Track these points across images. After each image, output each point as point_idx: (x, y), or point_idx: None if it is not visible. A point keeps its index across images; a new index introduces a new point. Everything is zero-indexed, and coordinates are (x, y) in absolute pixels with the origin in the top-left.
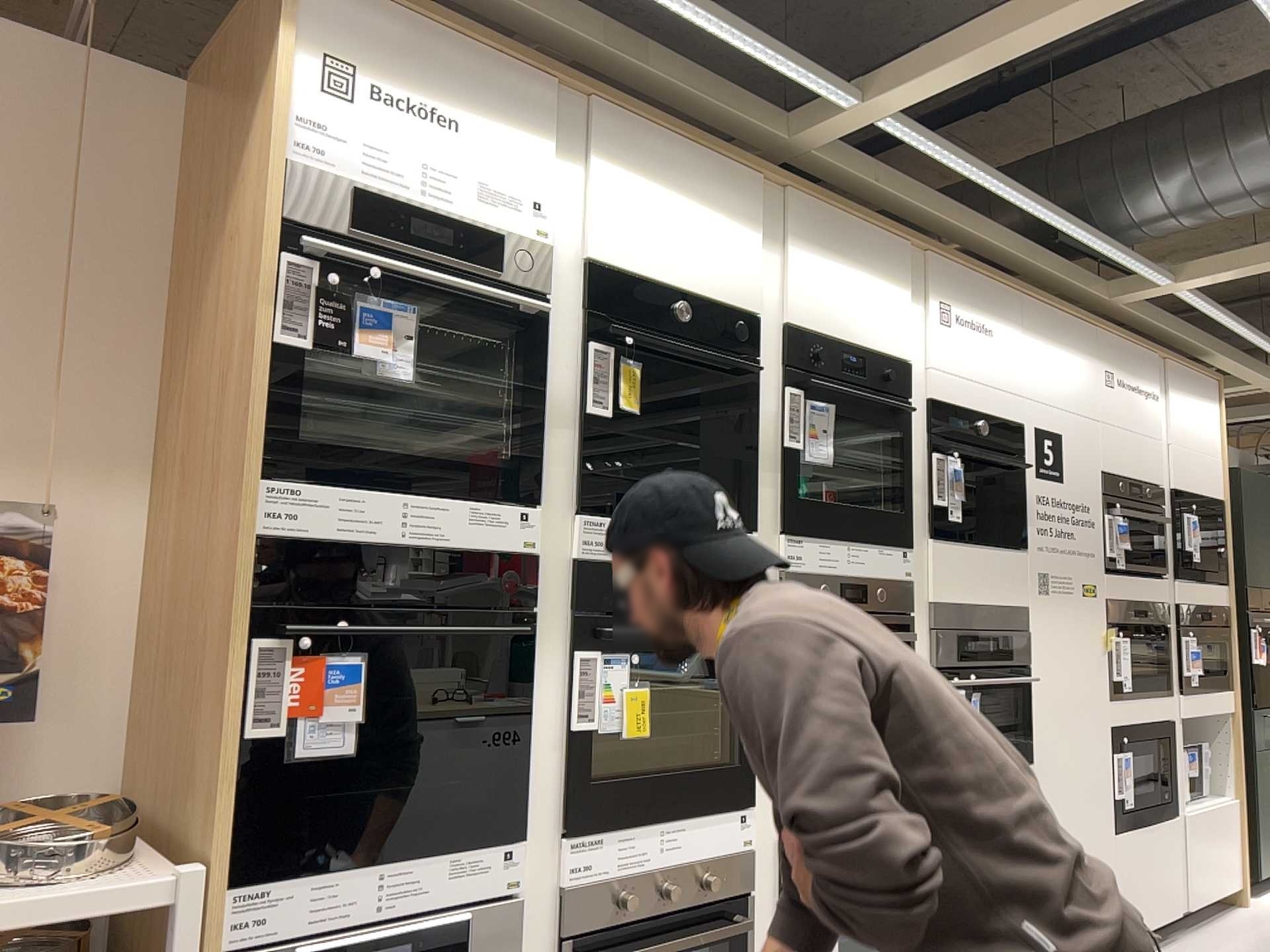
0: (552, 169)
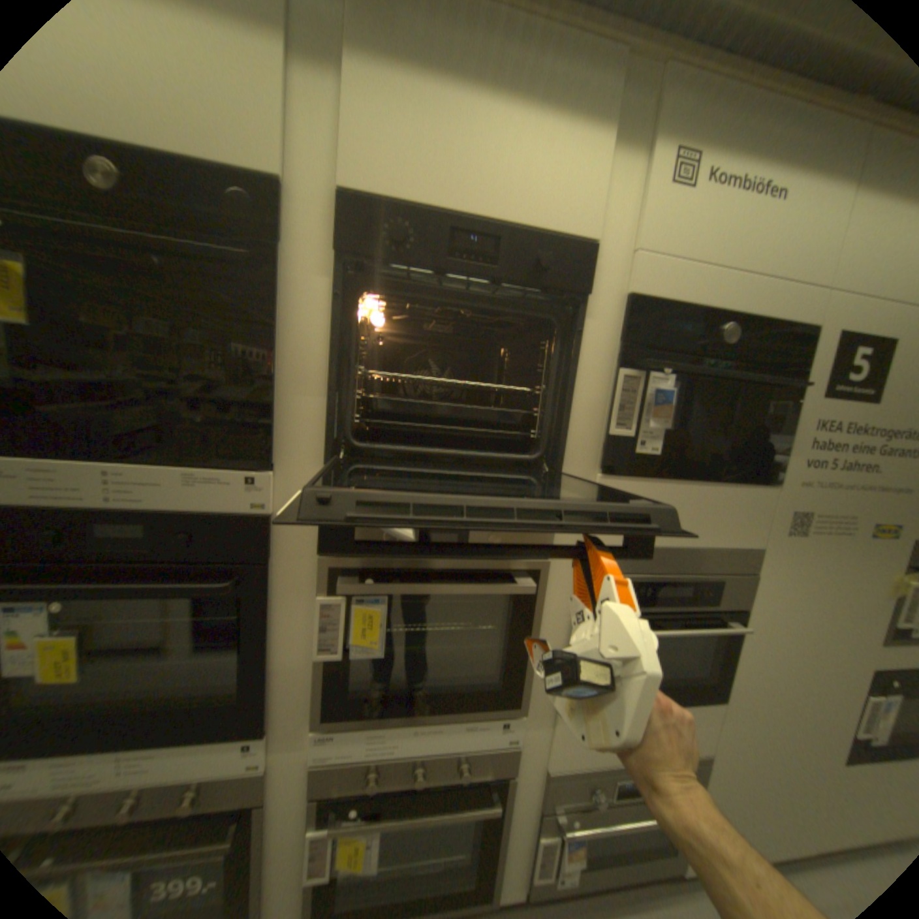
0: None
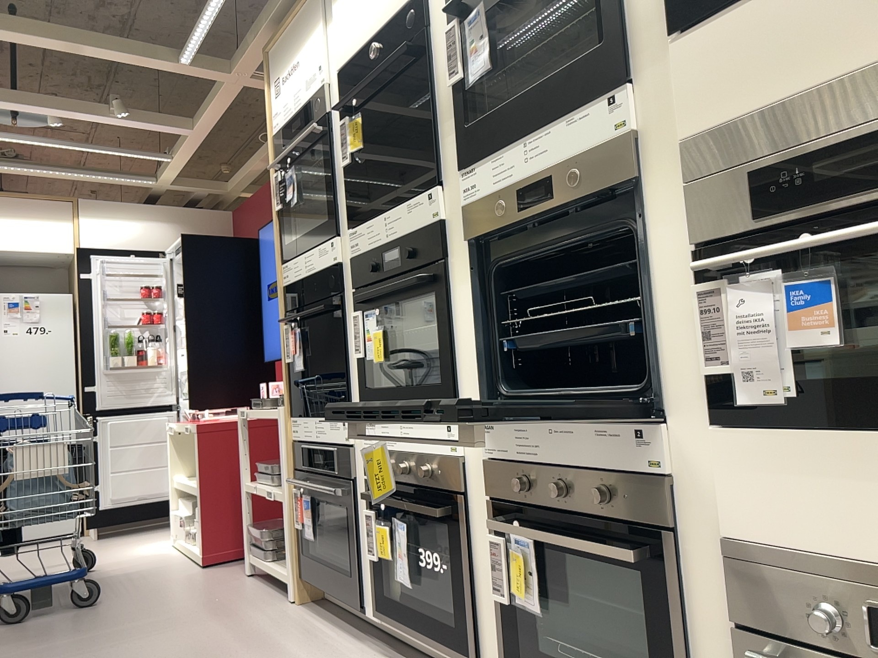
0: (318, 35)
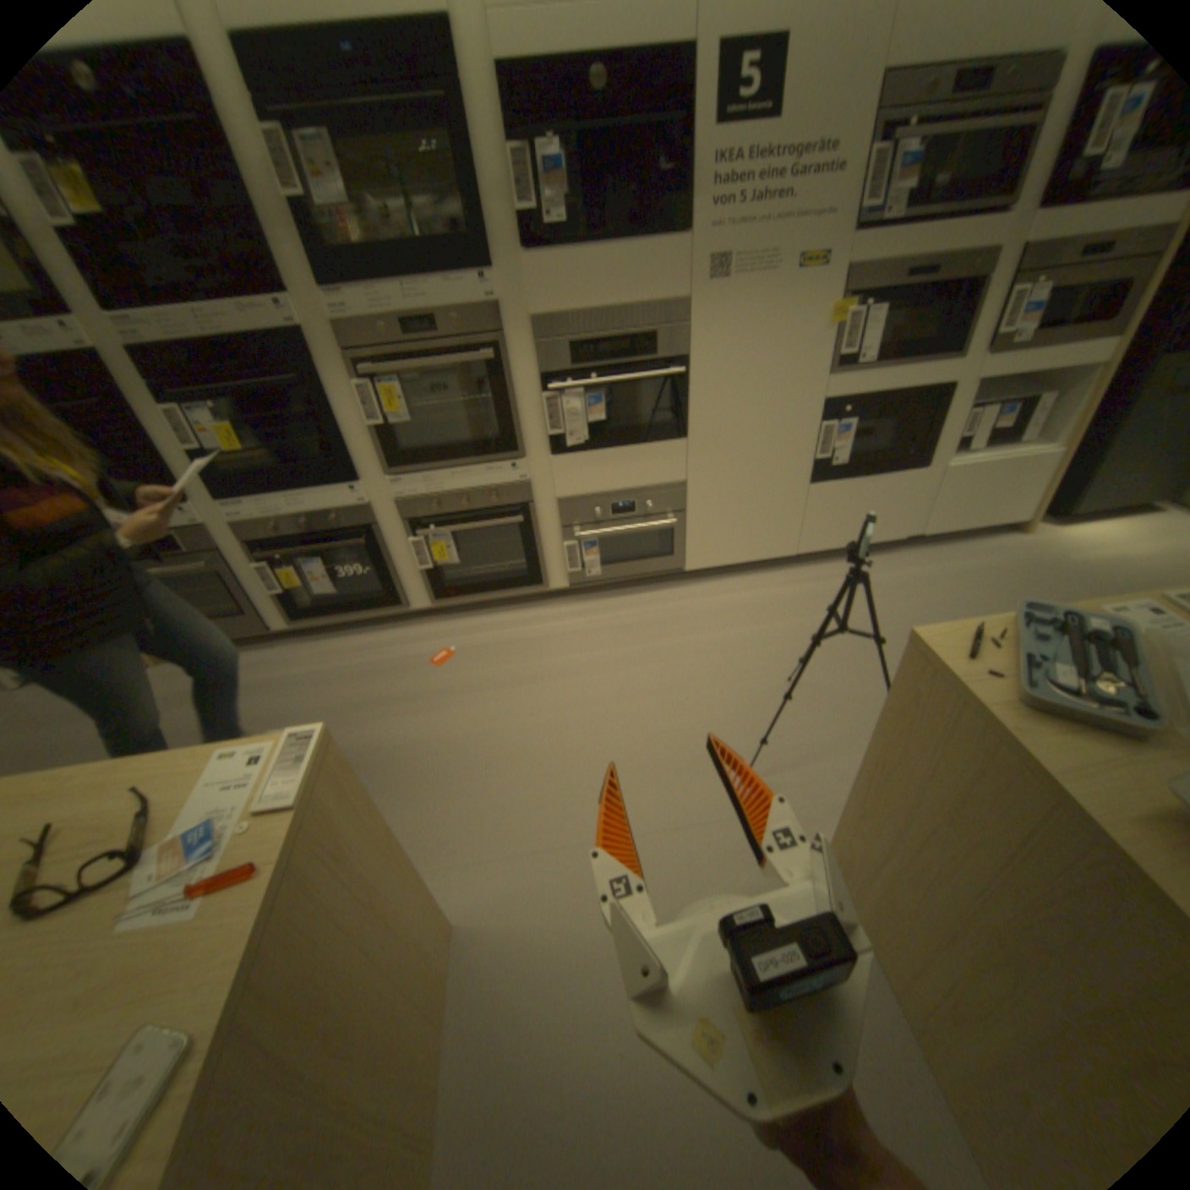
0: None
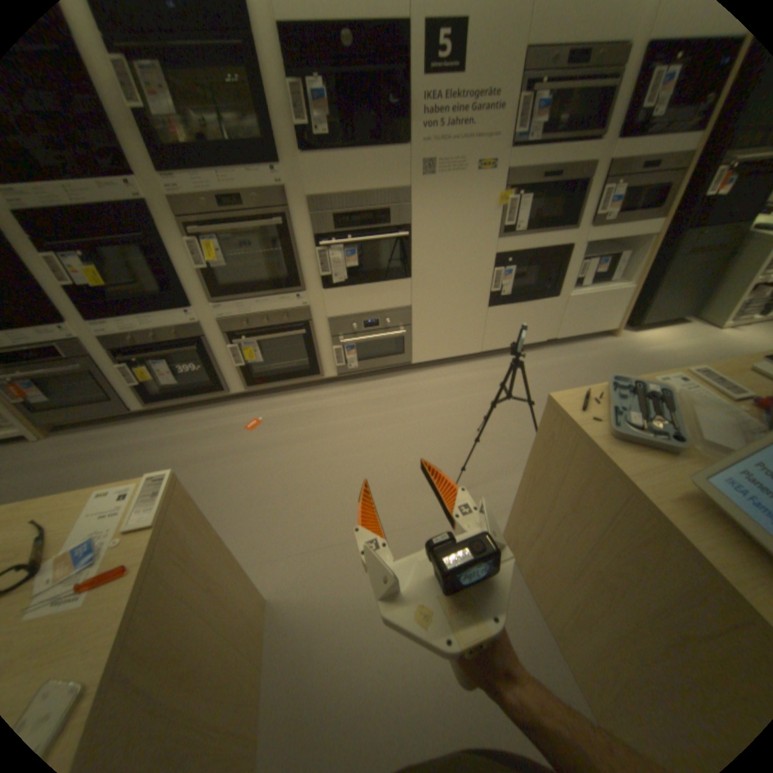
0: None
